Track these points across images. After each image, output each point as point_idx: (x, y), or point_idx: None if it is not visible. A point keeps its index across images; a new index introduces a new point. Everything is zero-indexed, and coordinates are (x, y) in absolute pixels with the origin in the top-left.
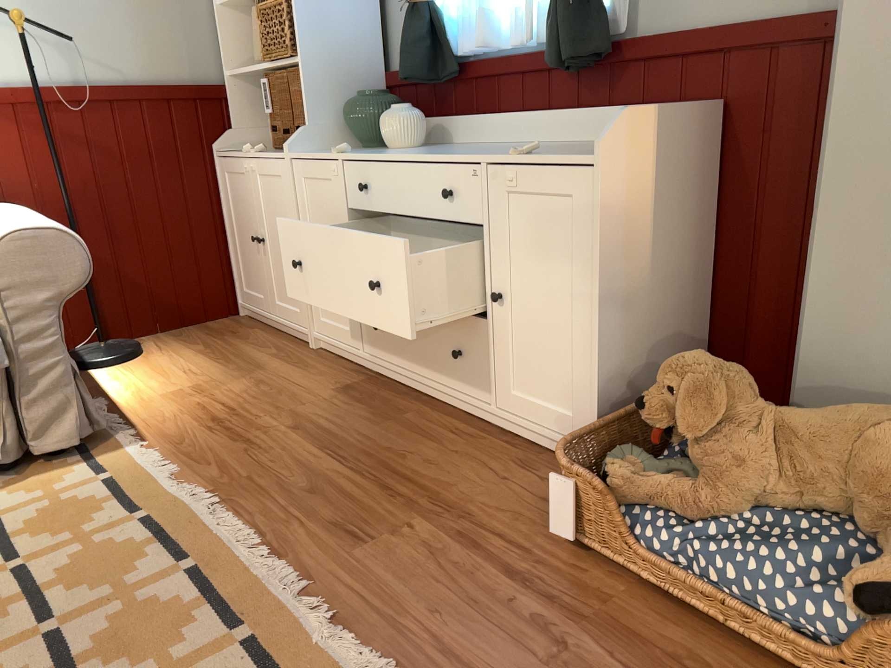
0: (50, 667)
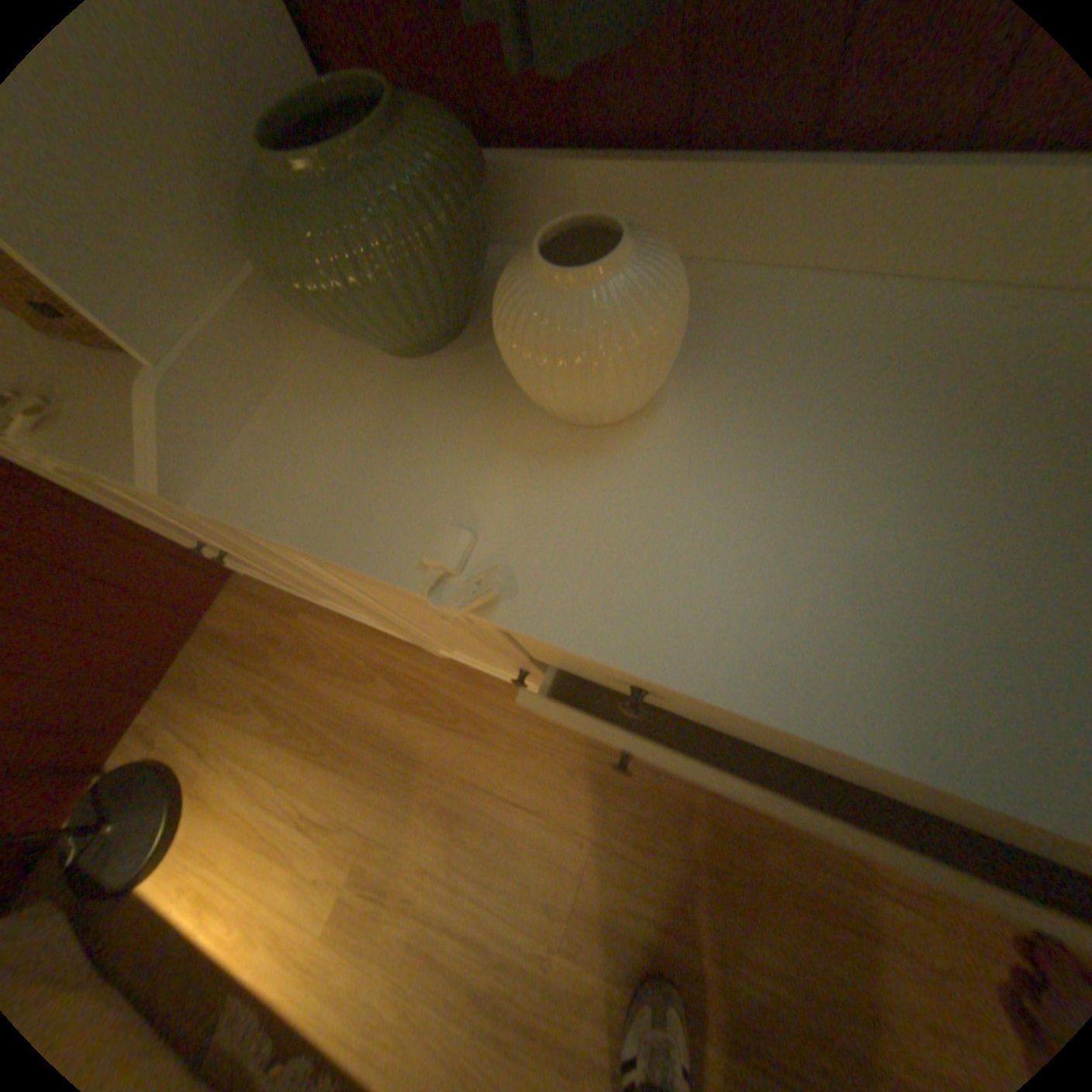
0: None
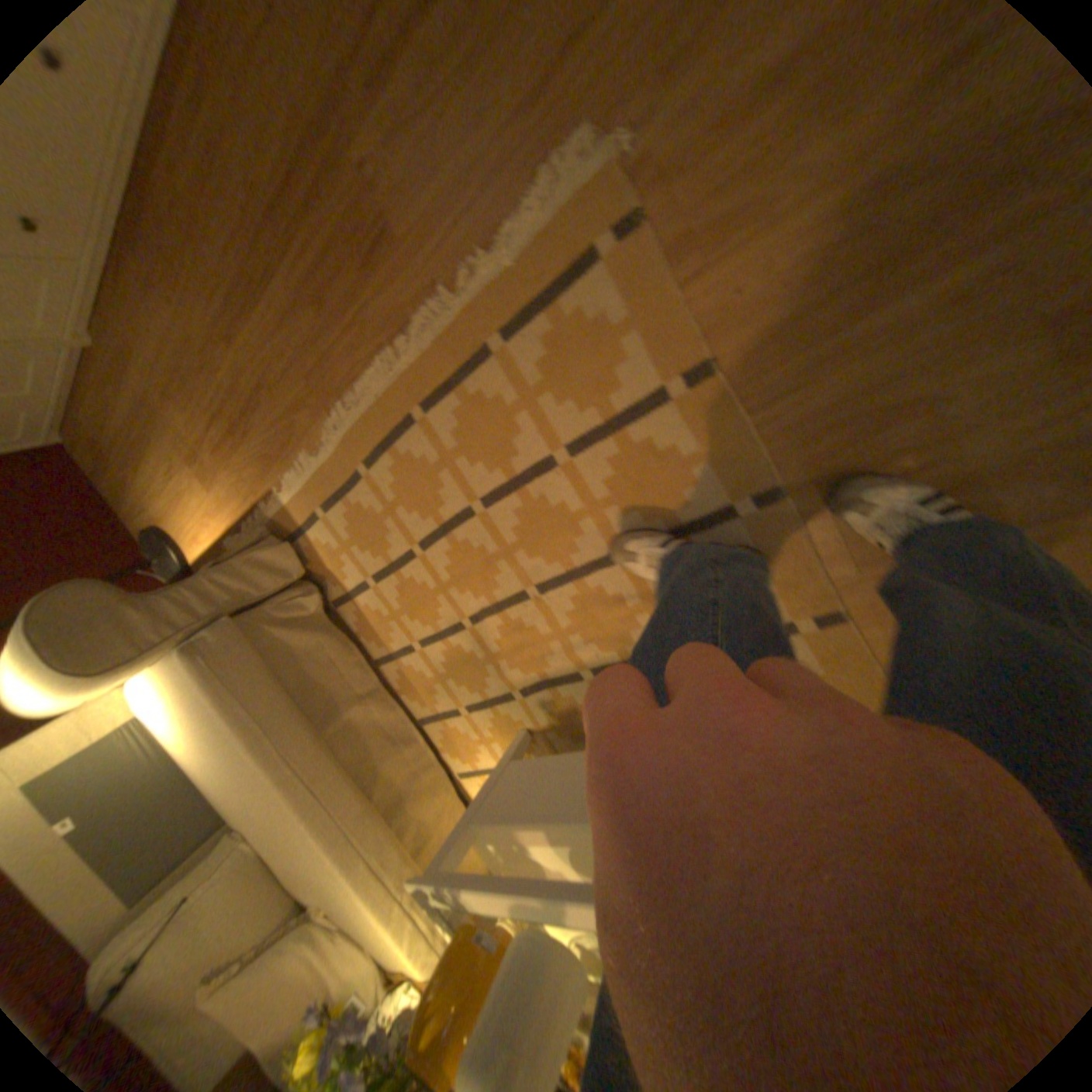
0: (512, 492)
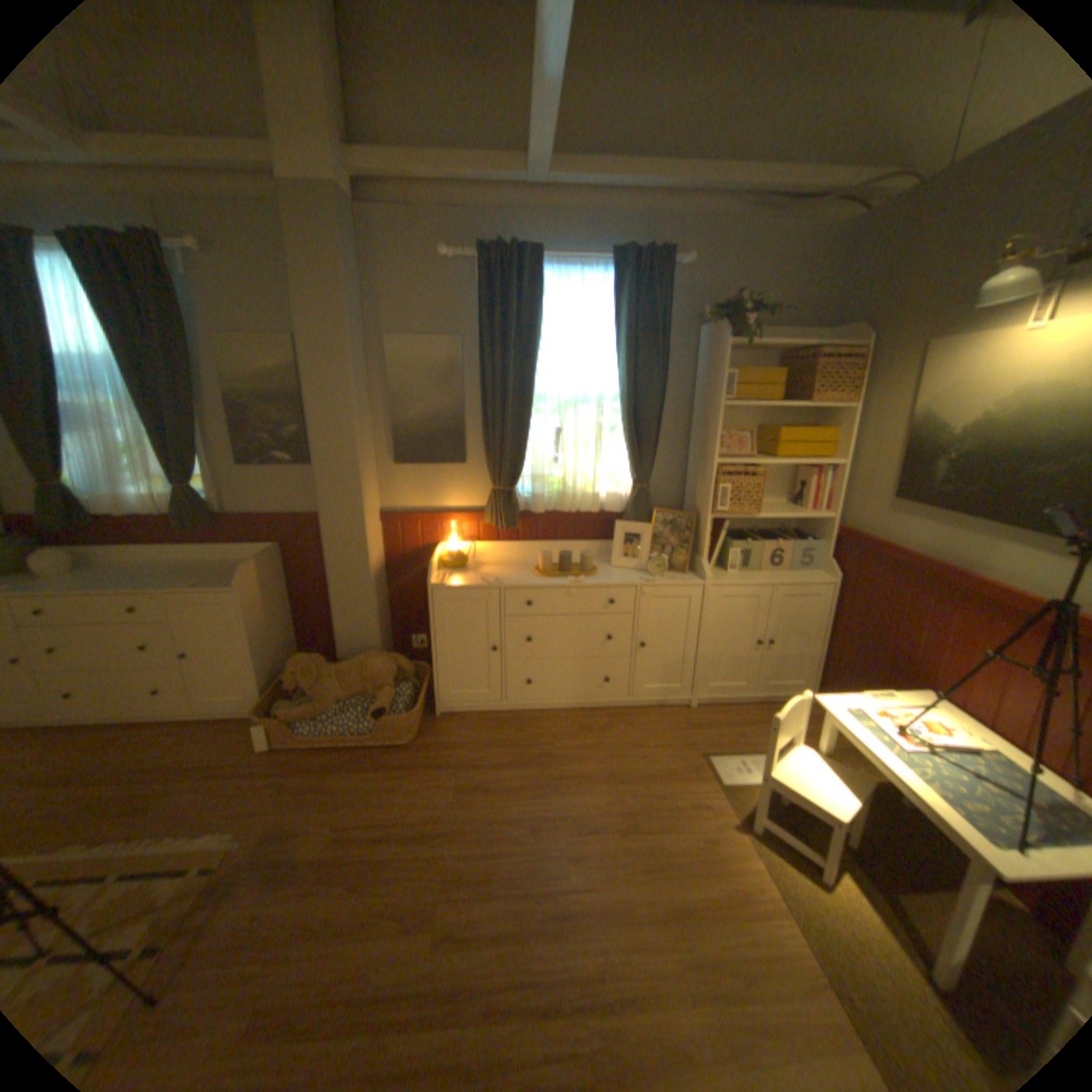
0: None
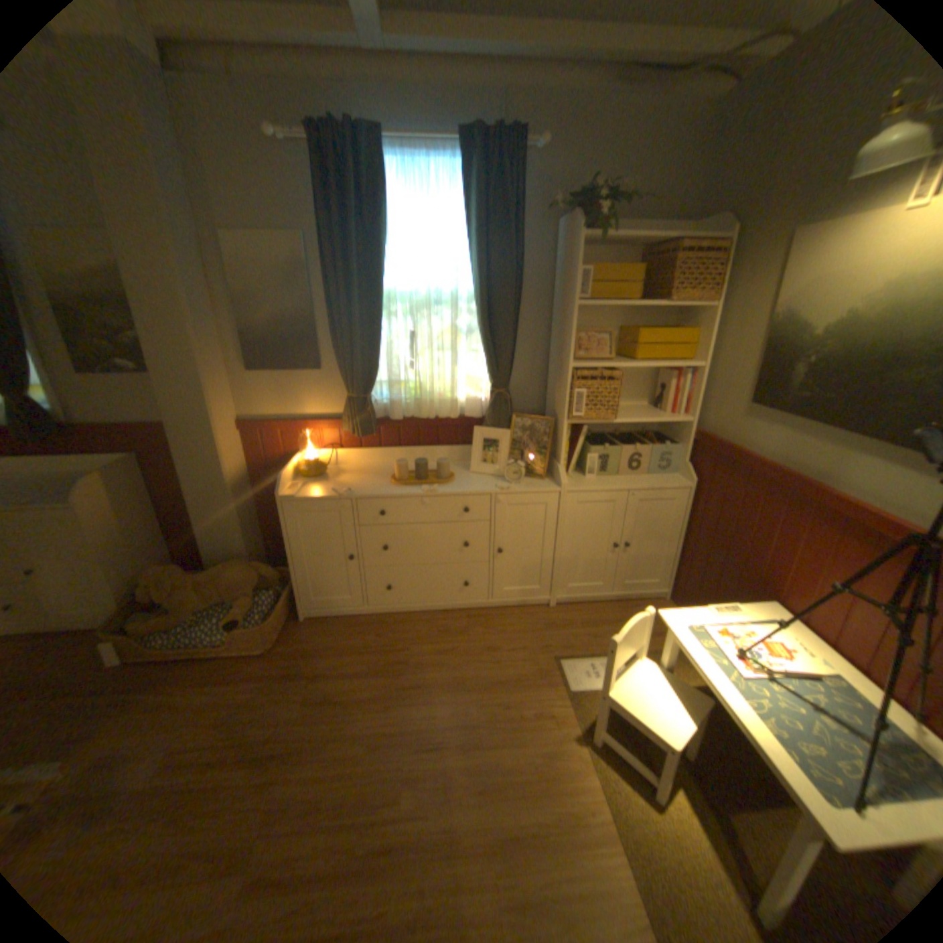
0: None
